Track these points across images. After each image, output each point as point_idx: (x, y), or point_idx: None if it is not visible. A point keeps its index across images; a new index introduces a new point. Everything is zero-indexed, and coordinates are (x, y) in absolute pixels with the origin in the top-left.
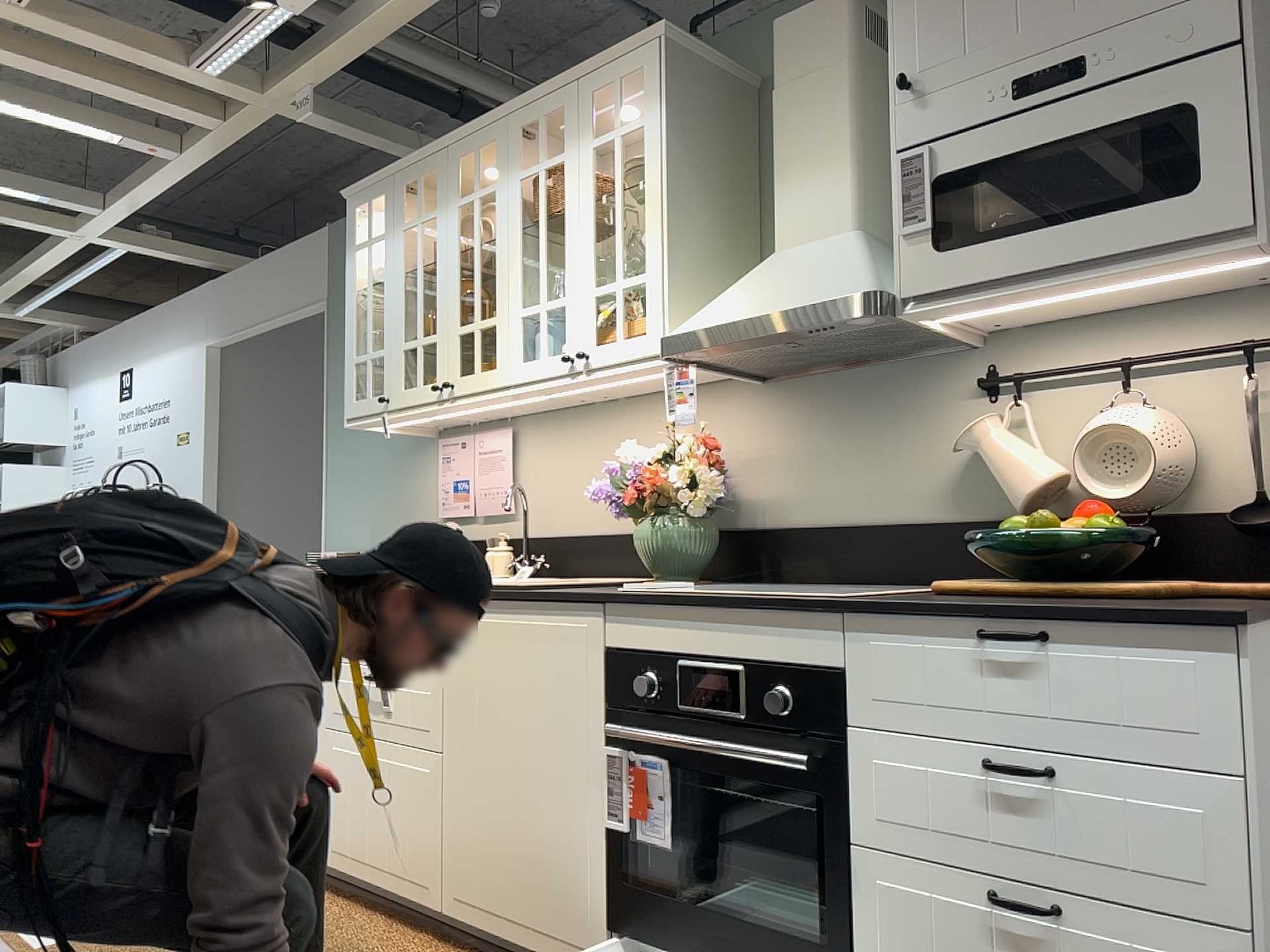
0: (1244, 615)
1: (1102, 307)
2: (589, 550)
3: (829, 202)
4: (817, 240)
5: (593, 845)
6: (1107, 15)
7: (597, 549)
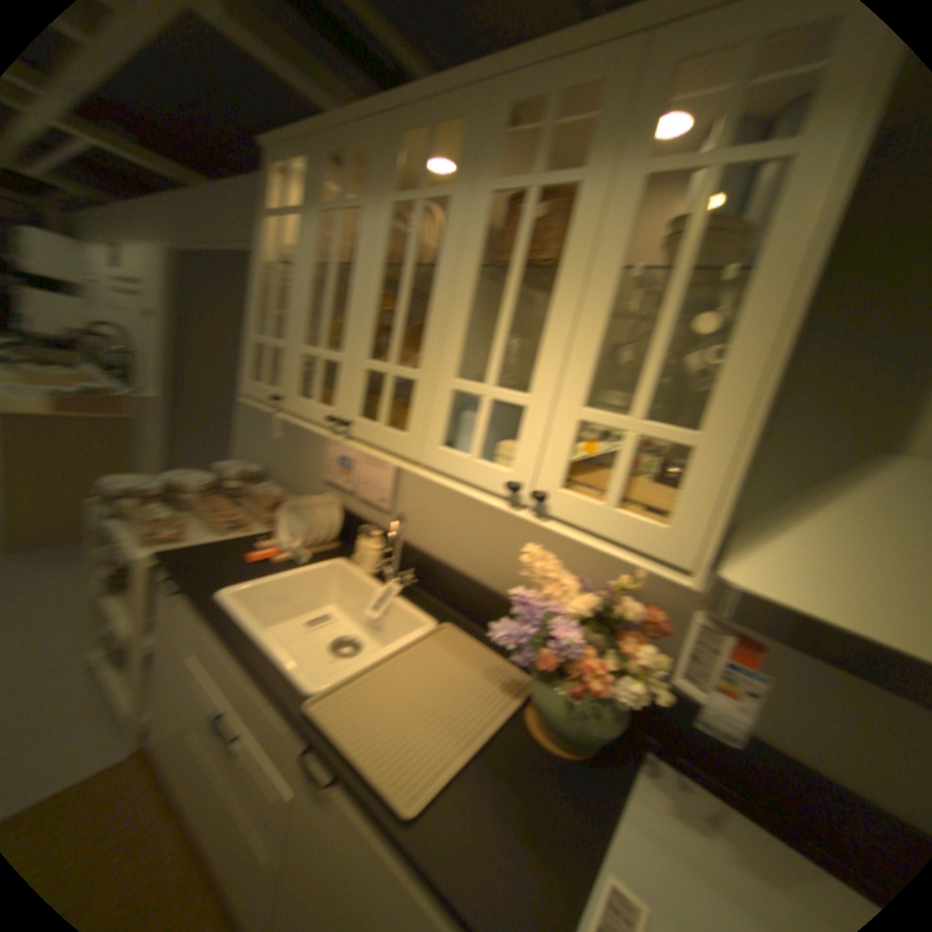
0: None
1: None
2: (463, 584)
3: None
4: None
5: None
6: None
7: (471, 589)
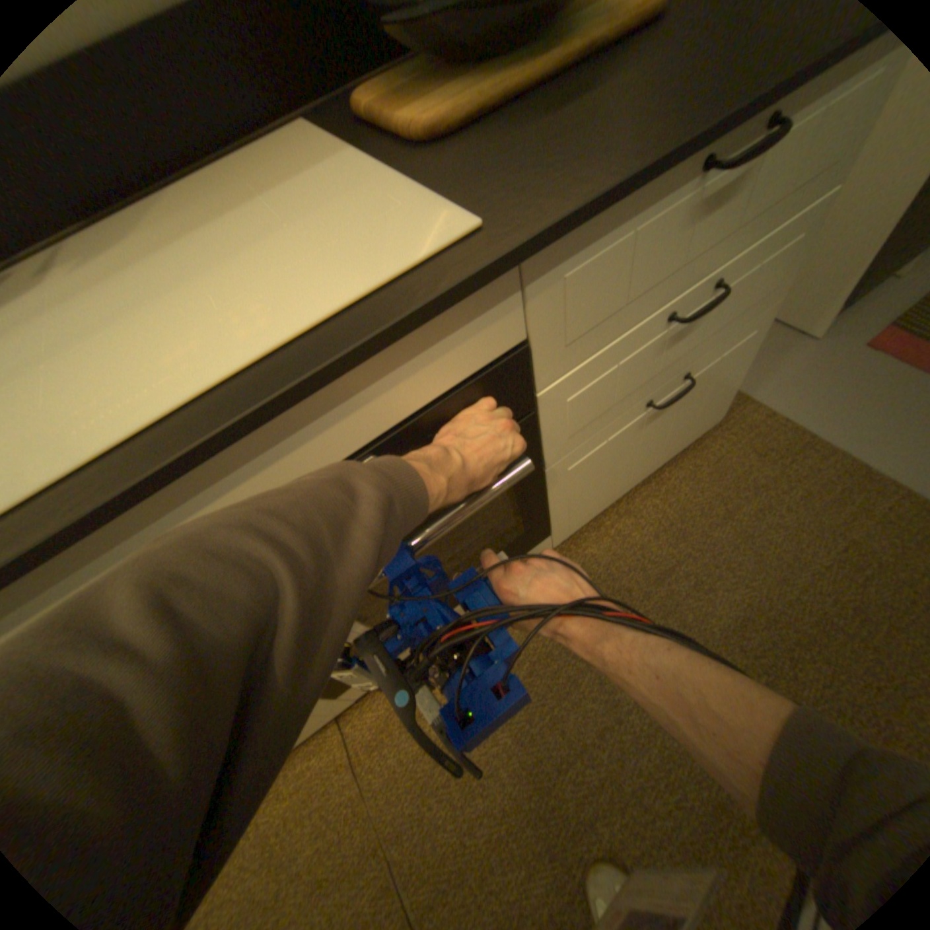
0: None
1: None
2: None
3: None
4: None
5: None
6: None
7: None
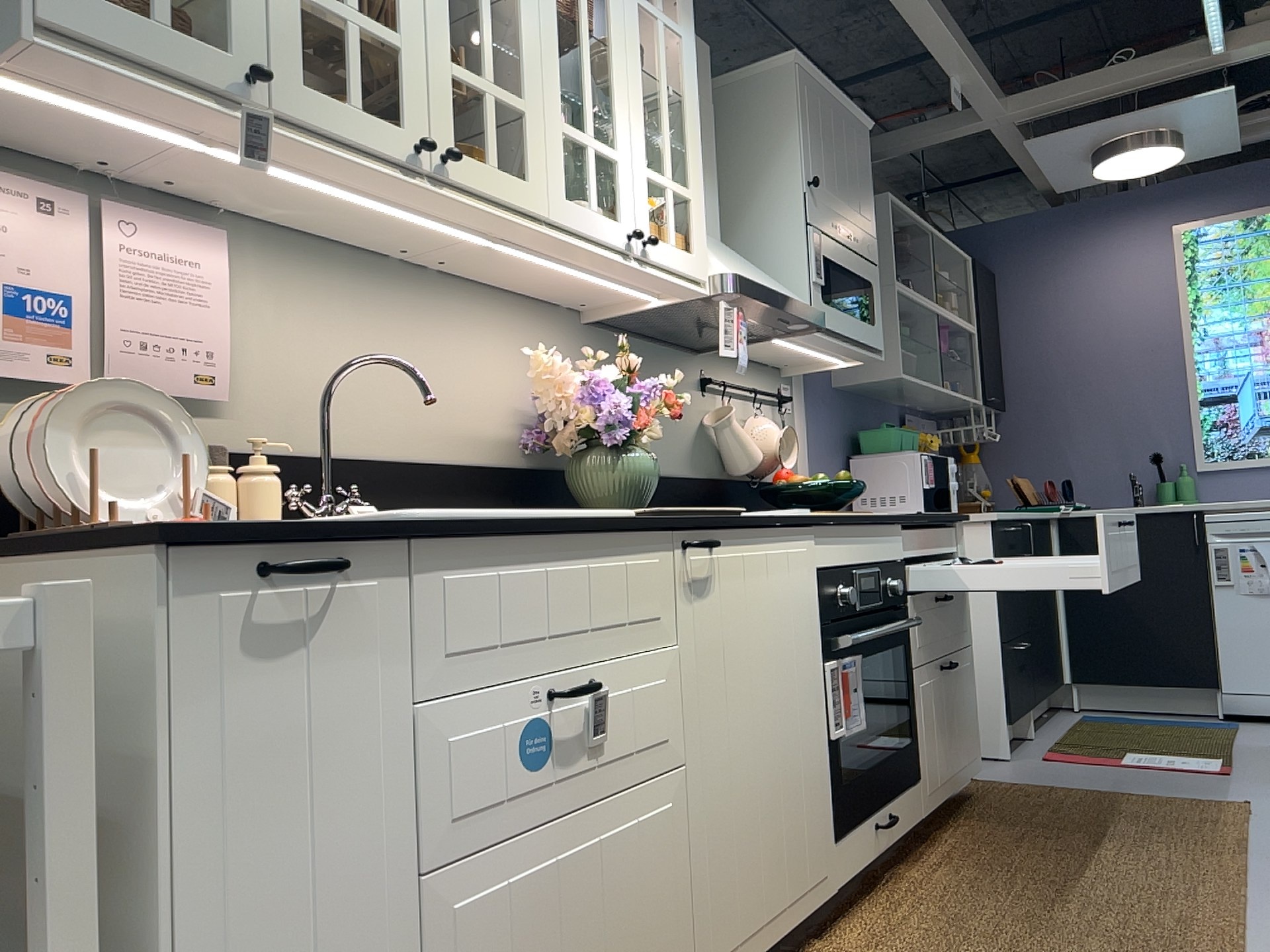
0: (971, 516)
1: (751, 354)
2: (398, 483)
3: (713, 209)
4: (709, 235)
5: (824, 765)
6: (858, 219)
7: (411, 484)
